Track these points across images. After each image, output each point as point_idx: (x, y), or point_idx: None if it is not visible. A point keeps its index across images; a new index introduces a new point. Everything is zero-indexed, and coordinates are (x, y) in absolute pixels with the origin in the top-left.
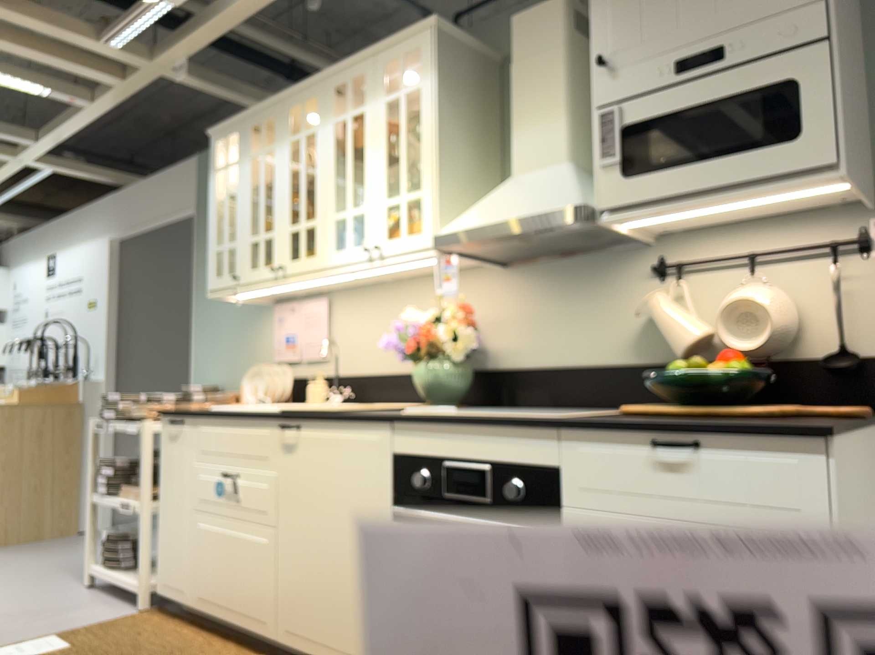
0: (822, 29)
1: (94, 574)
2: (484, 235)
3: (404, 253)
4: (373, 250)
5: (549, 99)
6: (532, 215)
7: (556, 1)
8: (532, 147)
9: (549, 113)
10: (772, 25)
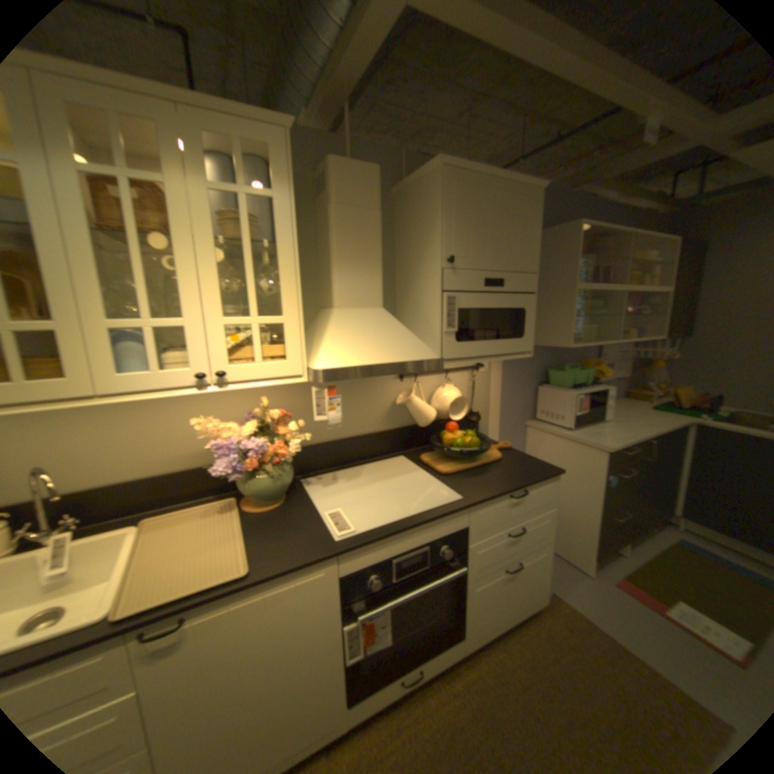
0: (534, 288)
1: None
2: (374, 374)
3: (256, 379)
4: (208, 375)
5: (369, 252)
6: (412, 362)
7: (374, 167)
8: (355, 287)
9: (369, 264)
10: (521, 277)
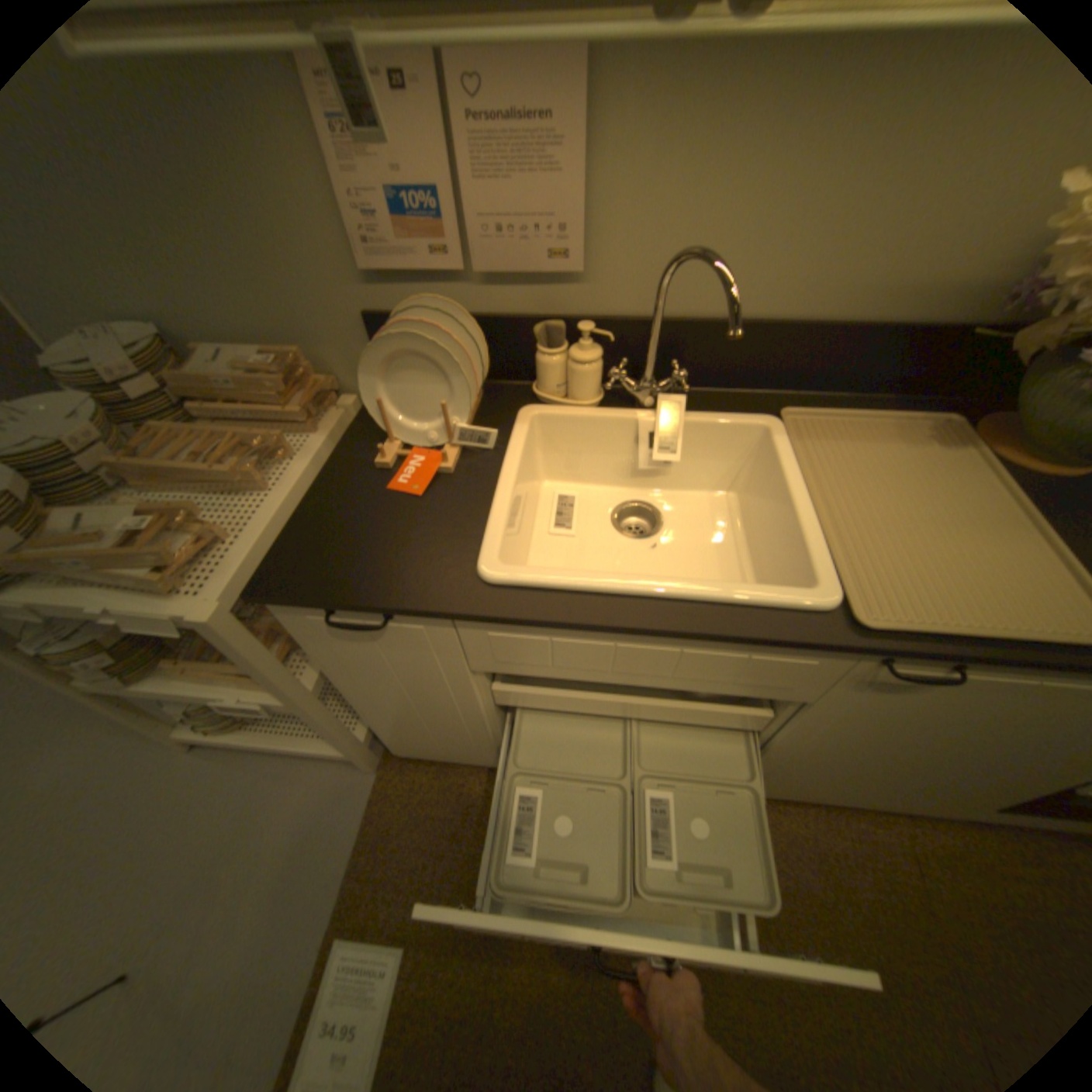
0: None
1: (195, 743)
2: None
3: None
4: None
5: None
6: None
7: None
8: None
9: None
10: None
